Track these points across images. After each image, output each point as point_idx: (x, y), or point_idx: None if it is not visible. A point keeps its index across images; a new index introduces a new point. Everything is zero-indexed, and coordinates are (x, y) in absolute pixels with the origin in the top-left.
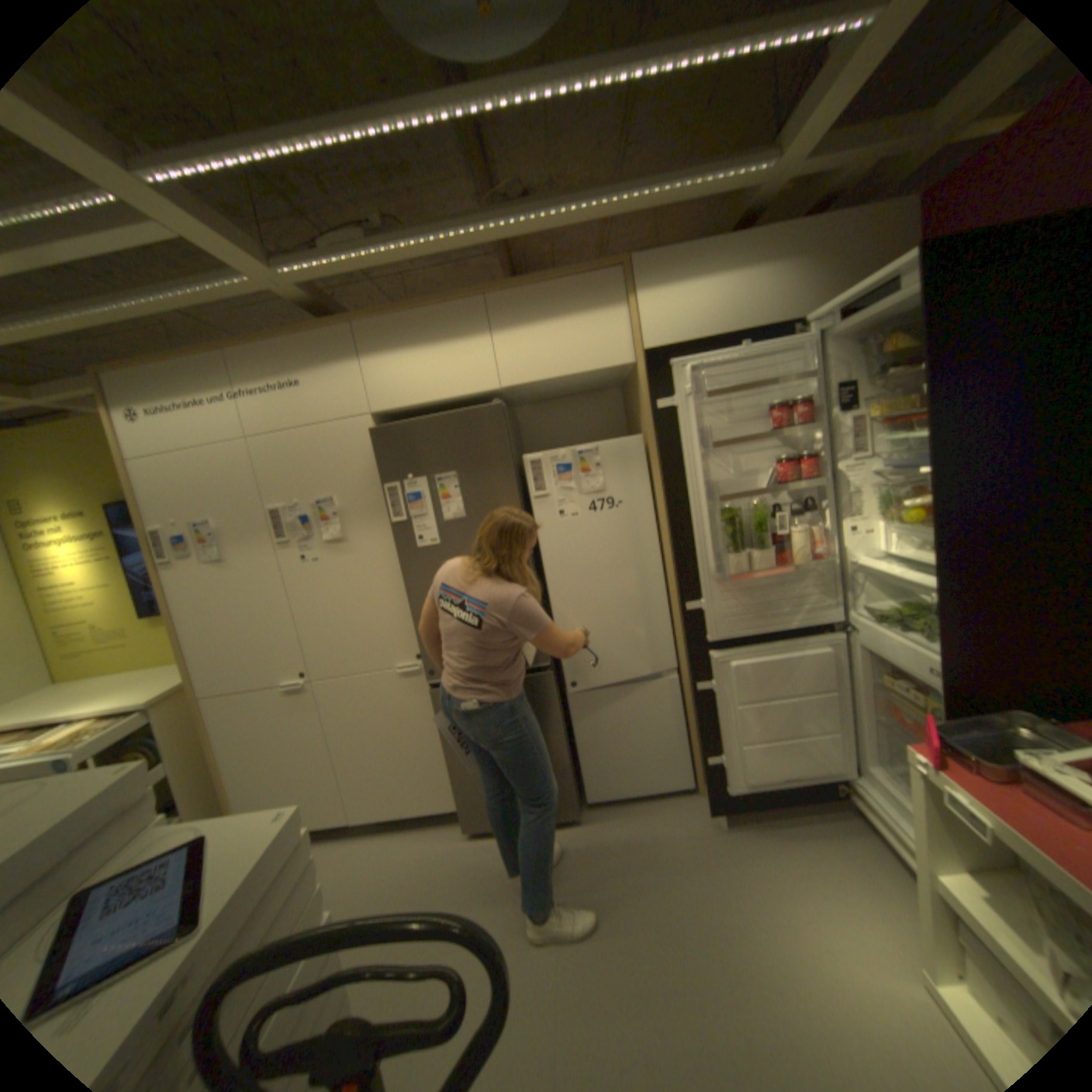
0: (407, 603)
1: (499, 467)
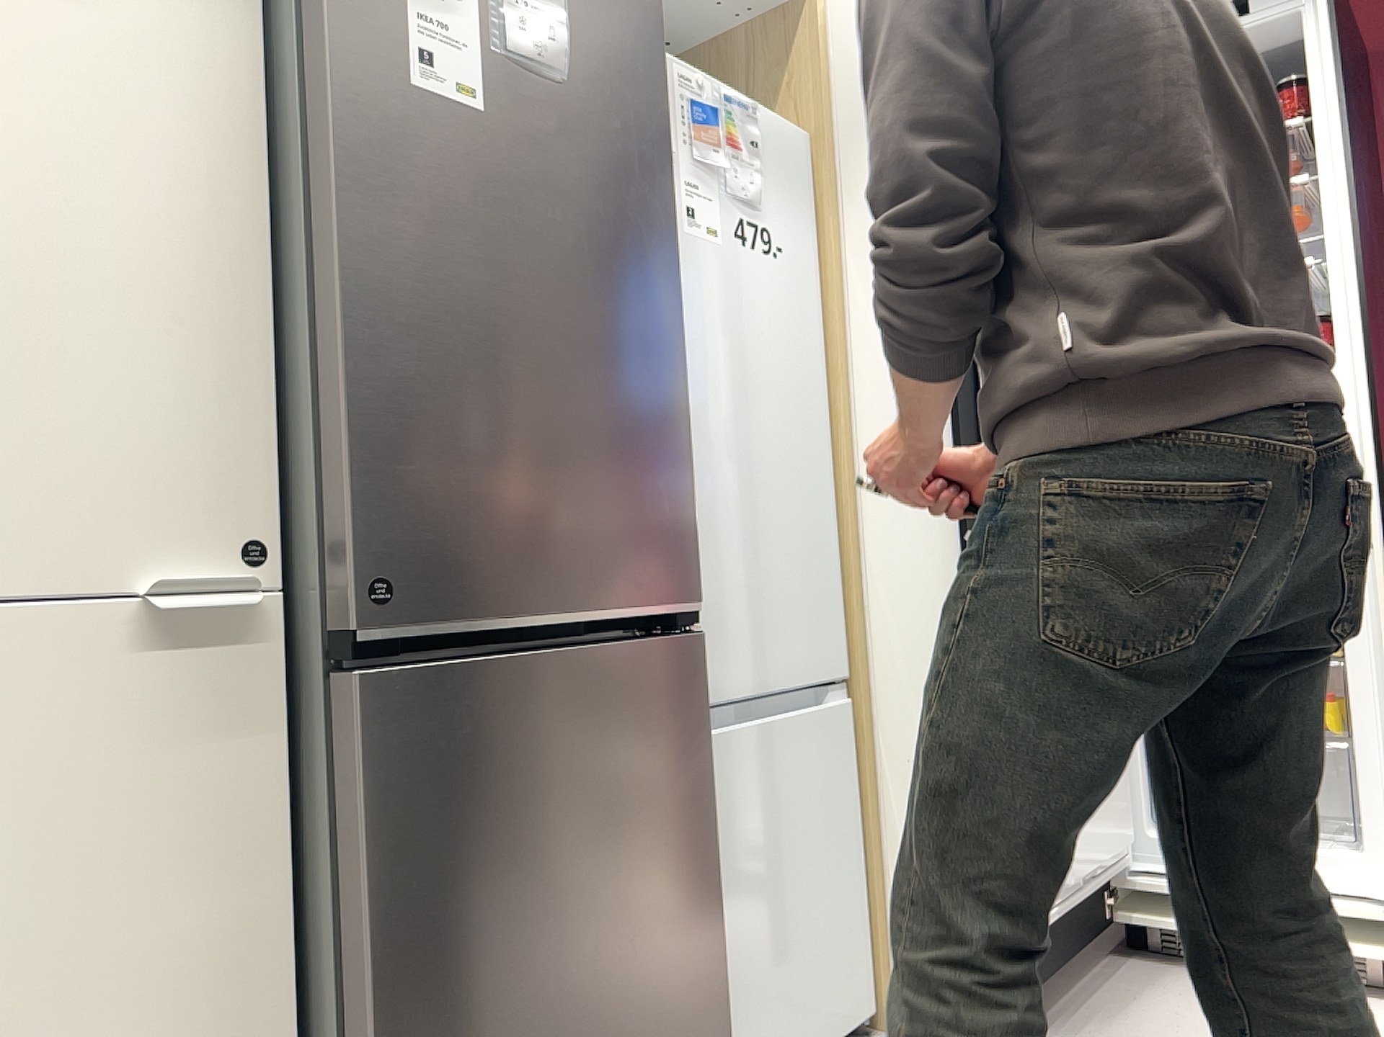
0: (244, 312)
1: (639, 0)
